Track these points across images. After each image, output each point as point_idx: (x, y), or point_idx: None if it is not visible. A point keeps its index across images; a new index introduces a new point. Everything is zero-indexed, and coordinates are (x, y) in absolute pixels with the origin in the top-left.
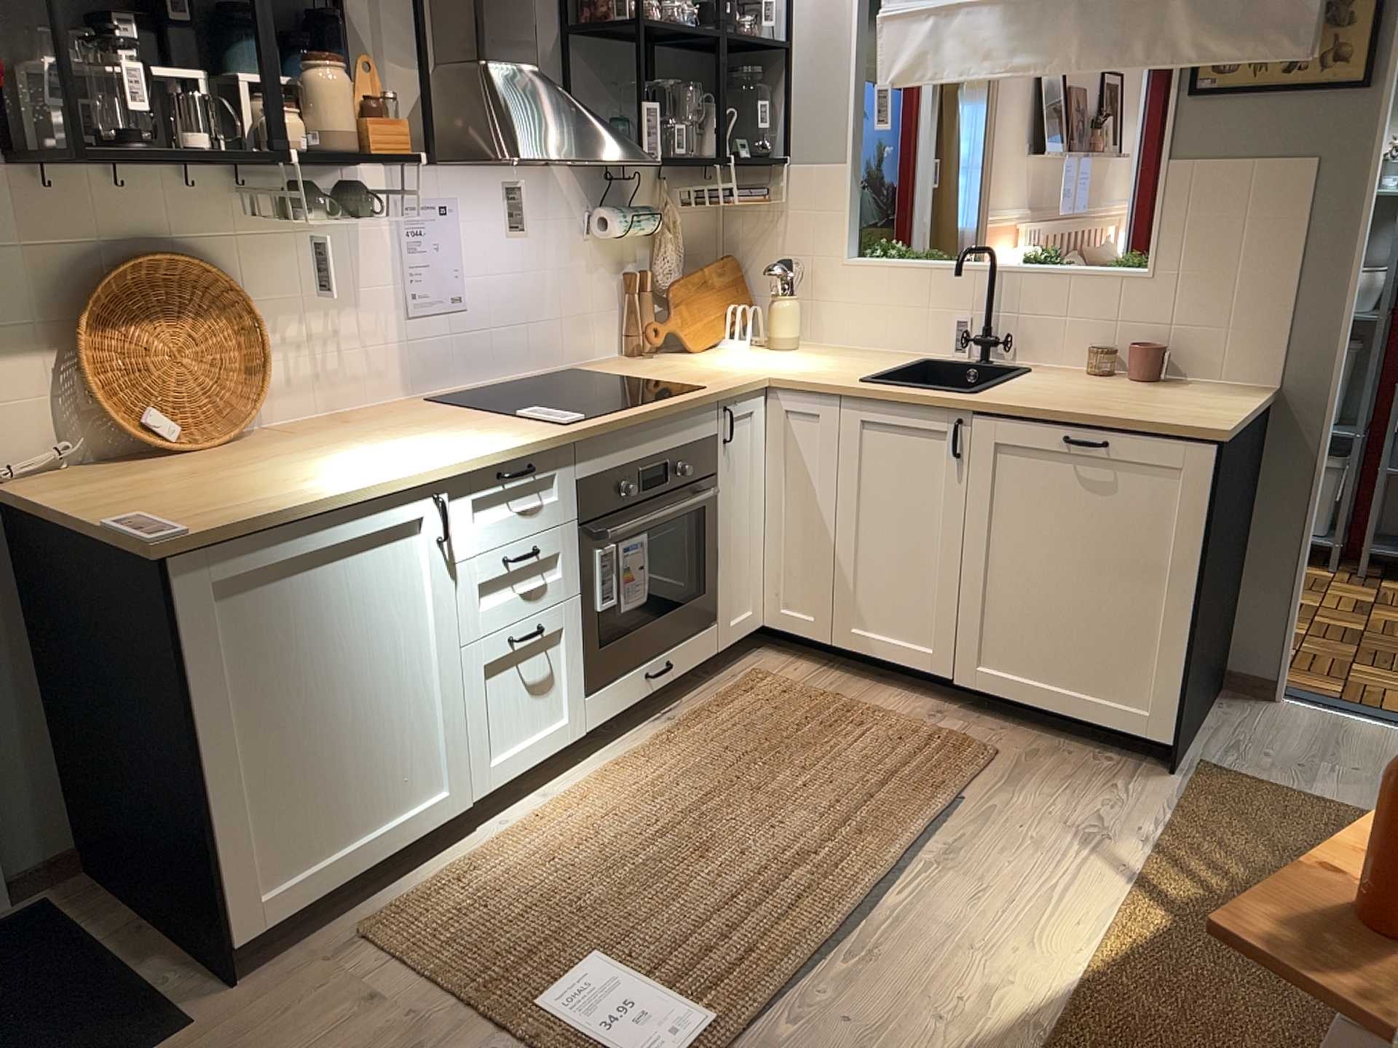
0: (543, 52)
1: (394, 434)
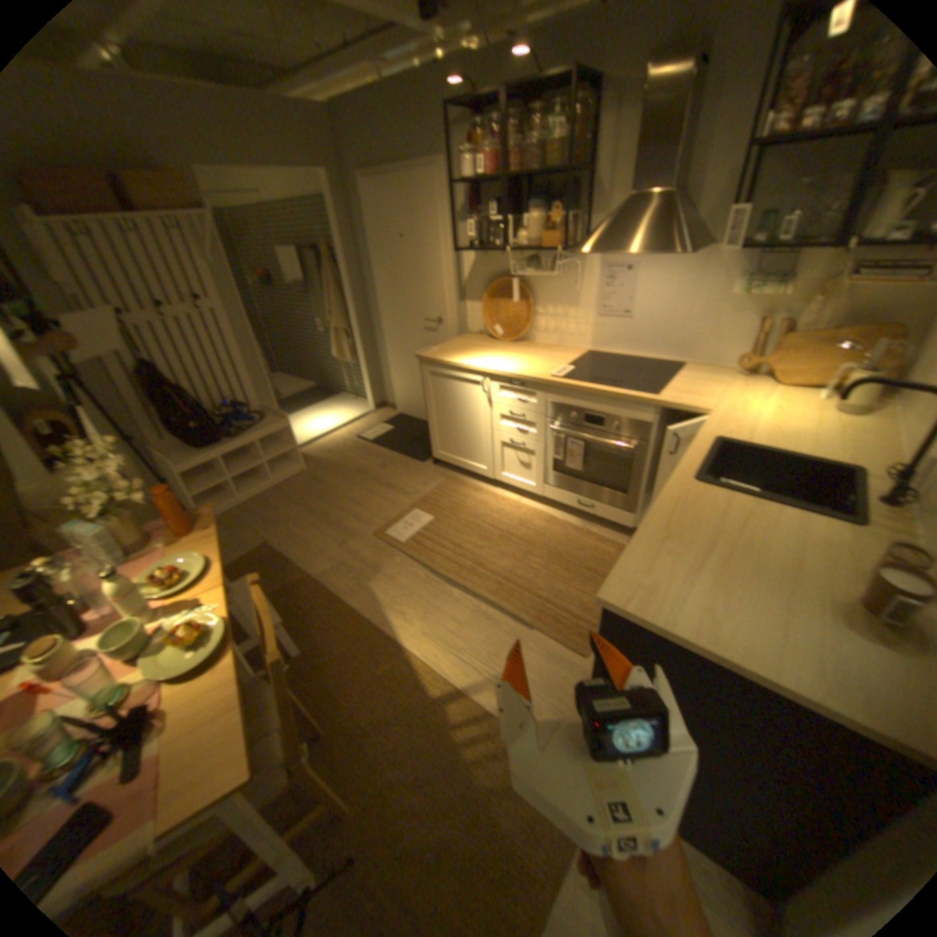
0: (732, 165)
1: (529, 356)
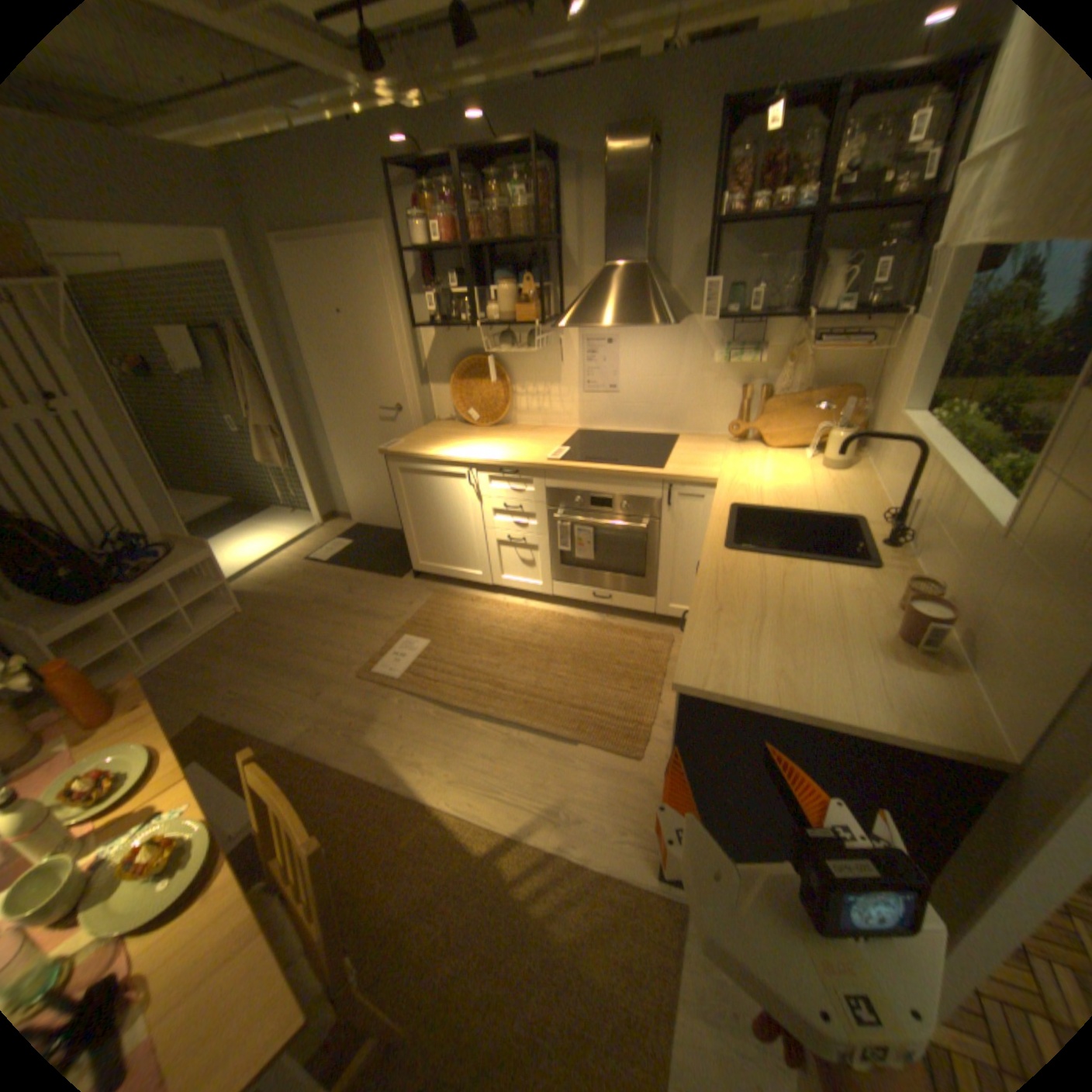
0: (696, 241)
1: (517, 441)
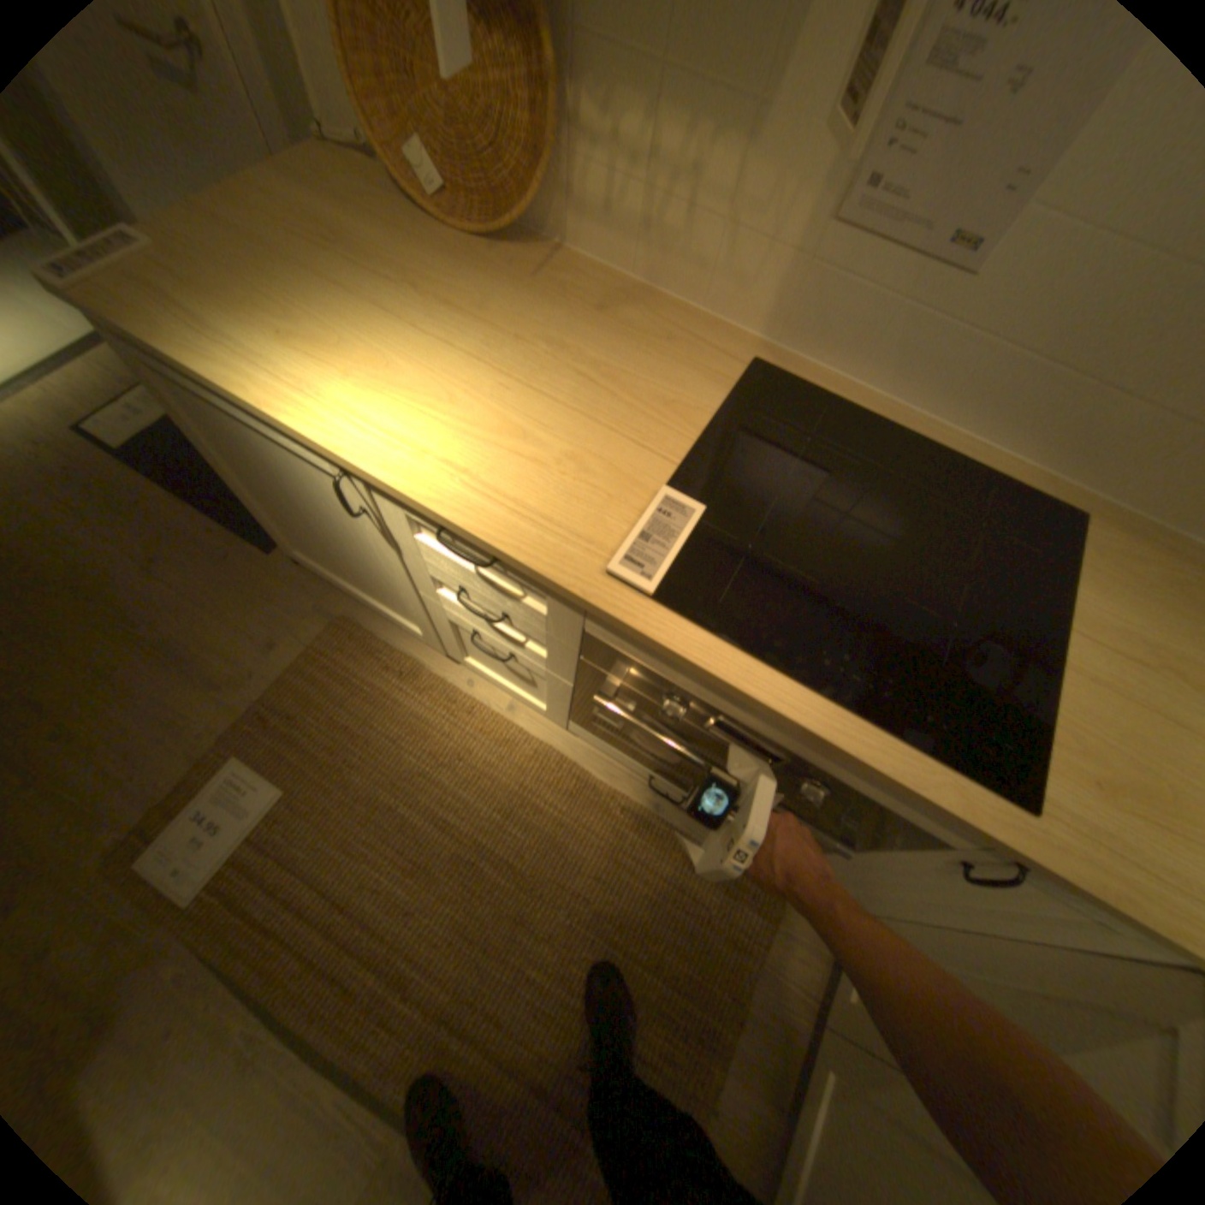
0: None
1: (540, 366)
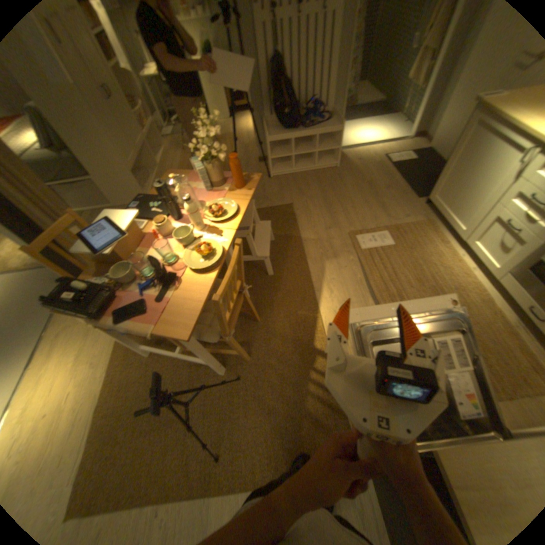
0: None
1: None
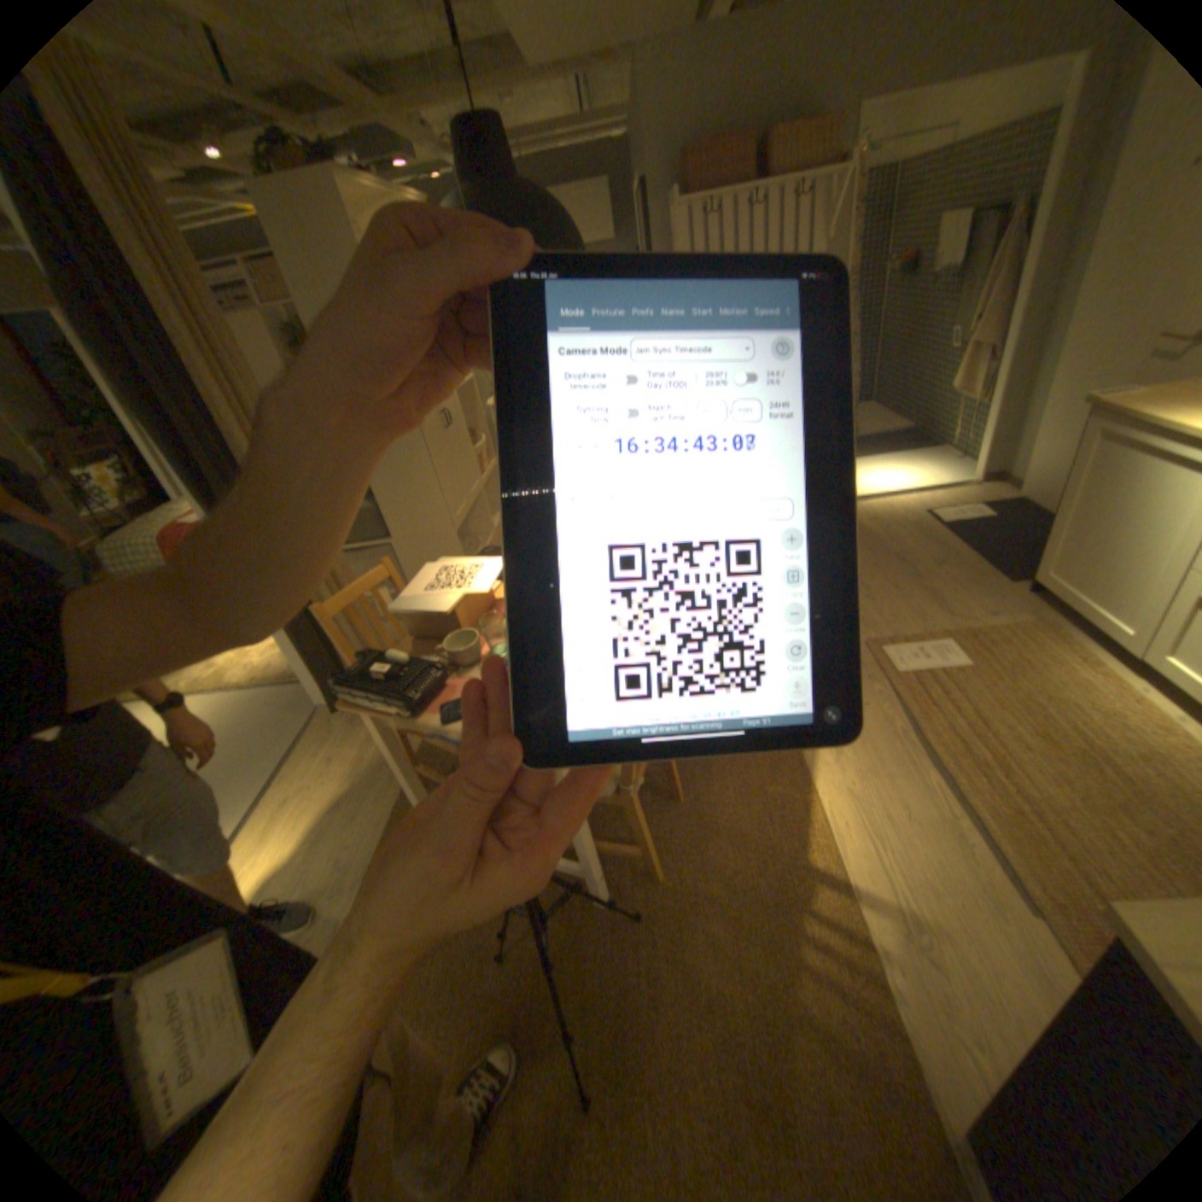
0: None
1: None
